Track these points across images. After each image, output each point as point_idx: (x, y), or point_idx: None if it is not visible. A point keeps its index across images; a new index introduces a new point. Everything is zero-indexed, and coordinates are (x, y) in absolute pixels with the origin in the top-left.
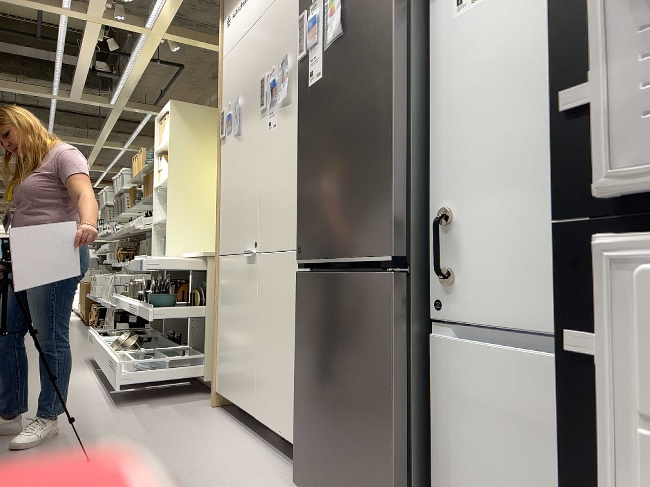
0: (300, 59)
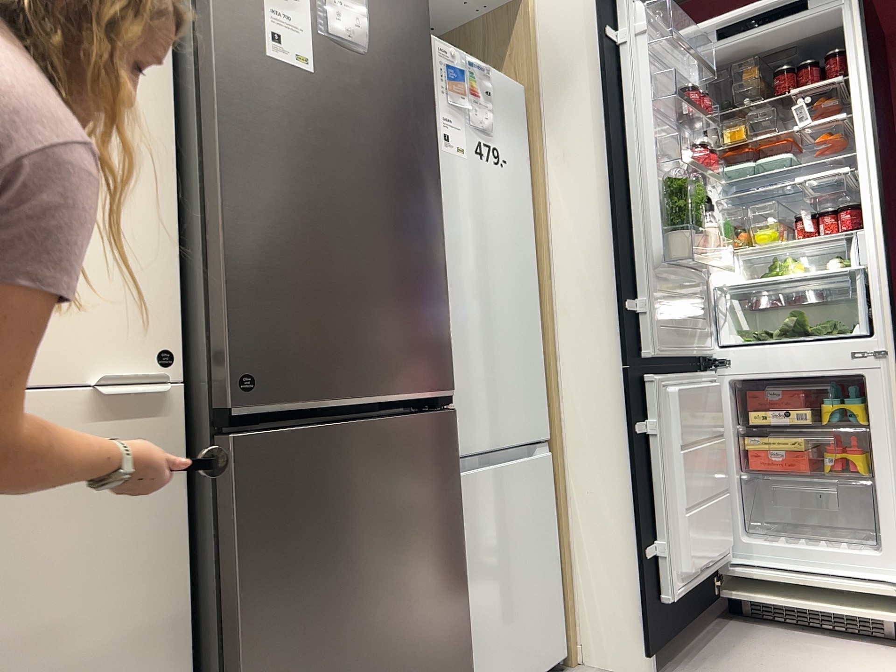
0: None
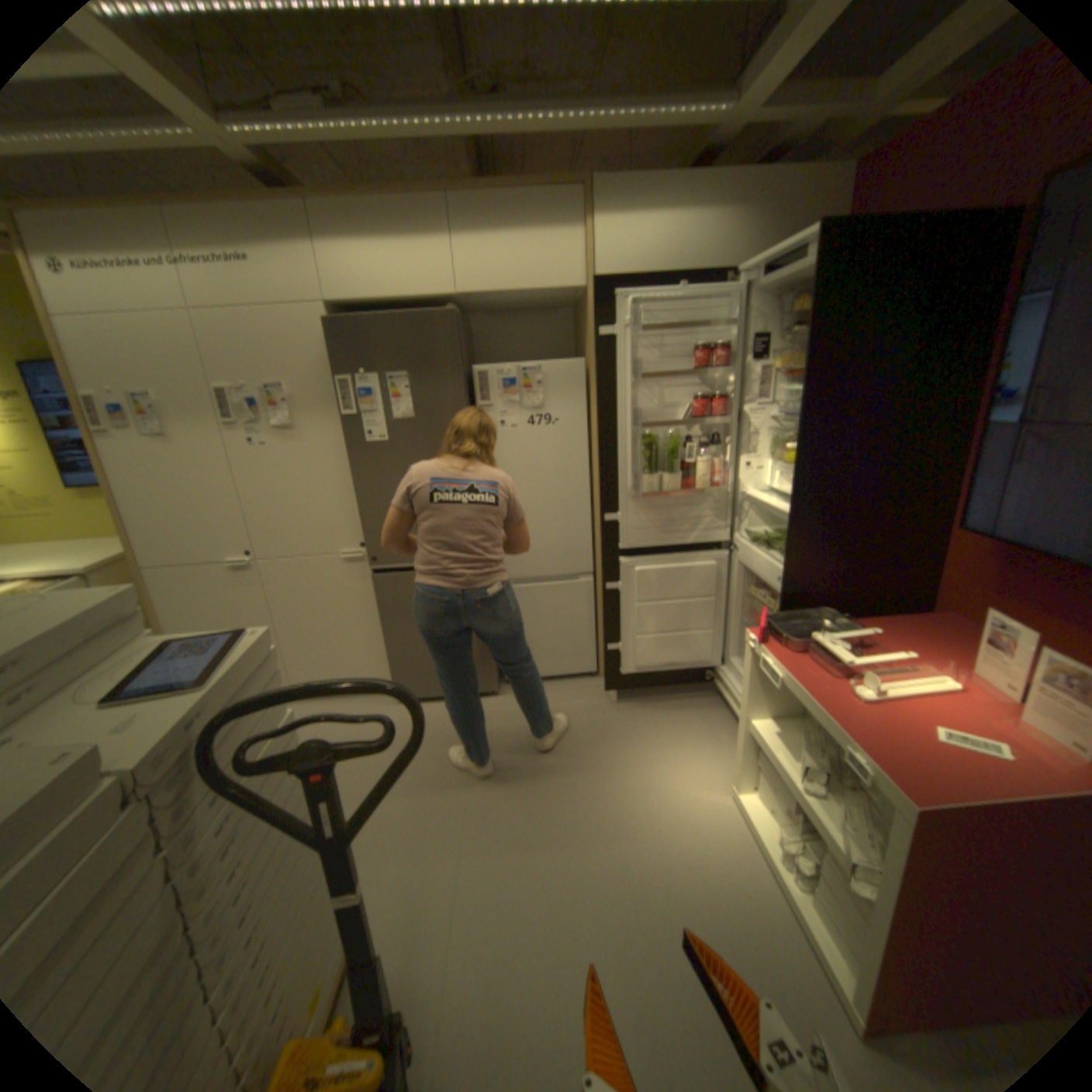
0: (347, 414)
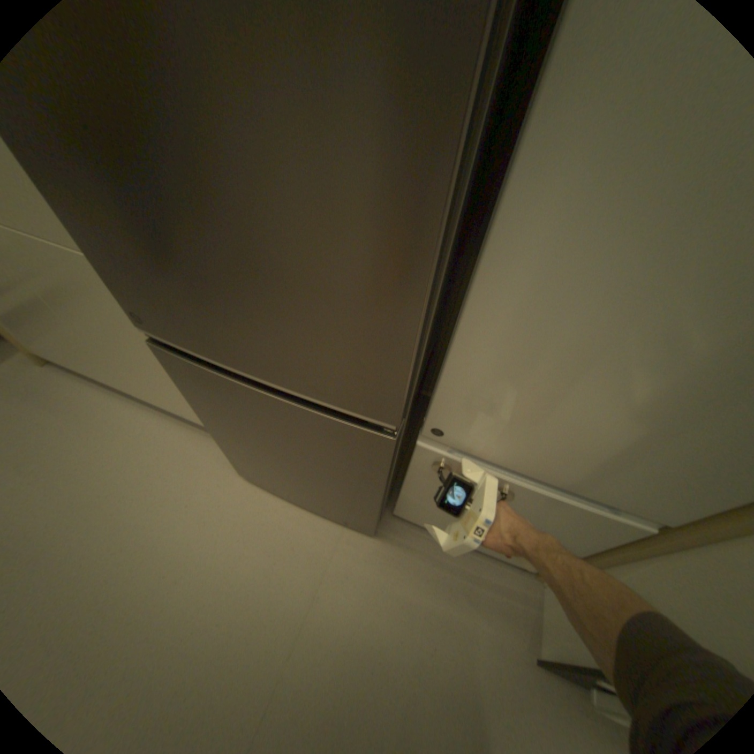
0: None
